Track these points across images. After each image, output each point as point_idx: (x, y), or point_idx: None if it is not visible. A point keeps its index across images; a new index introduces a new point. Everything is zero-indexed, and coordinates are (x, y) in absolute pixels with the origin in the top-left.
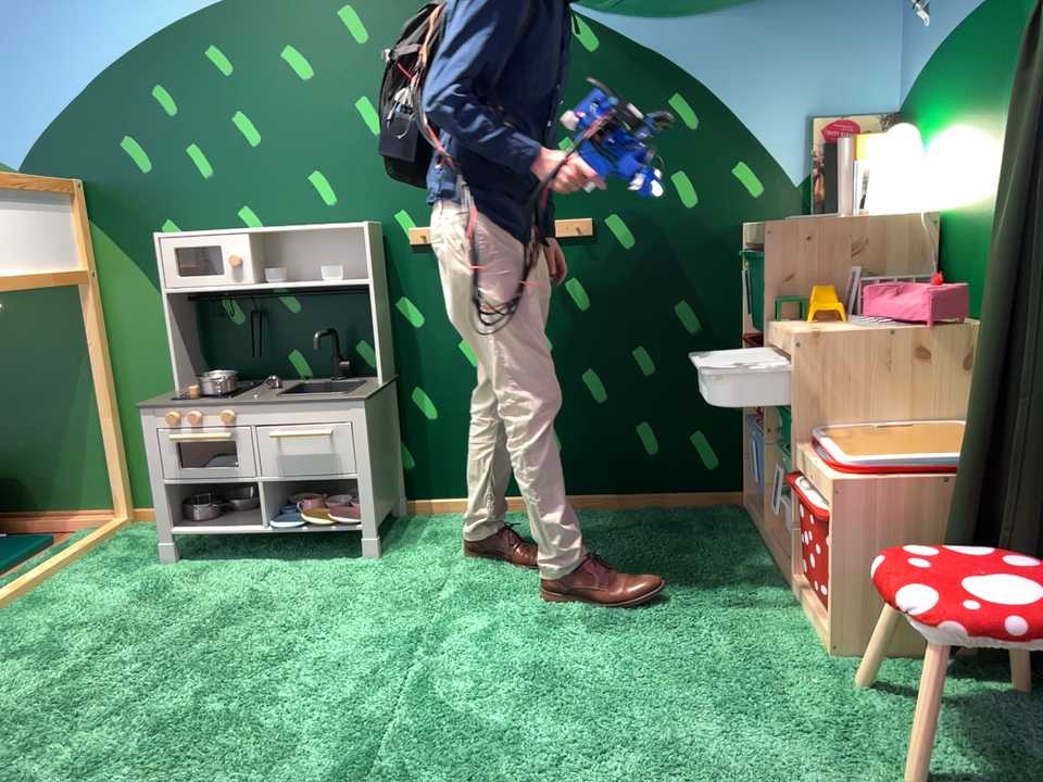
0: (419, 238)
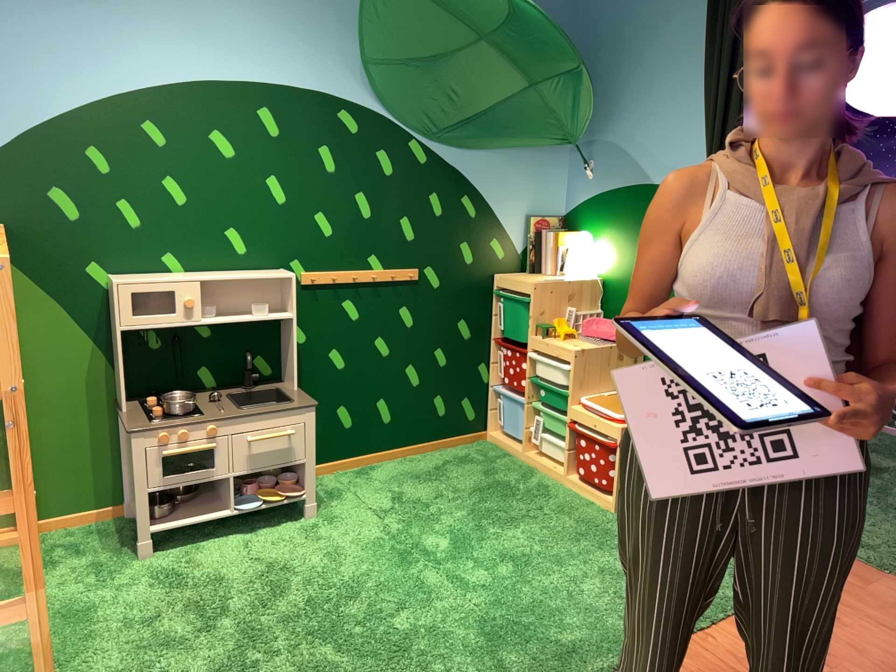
0: (312, 281)
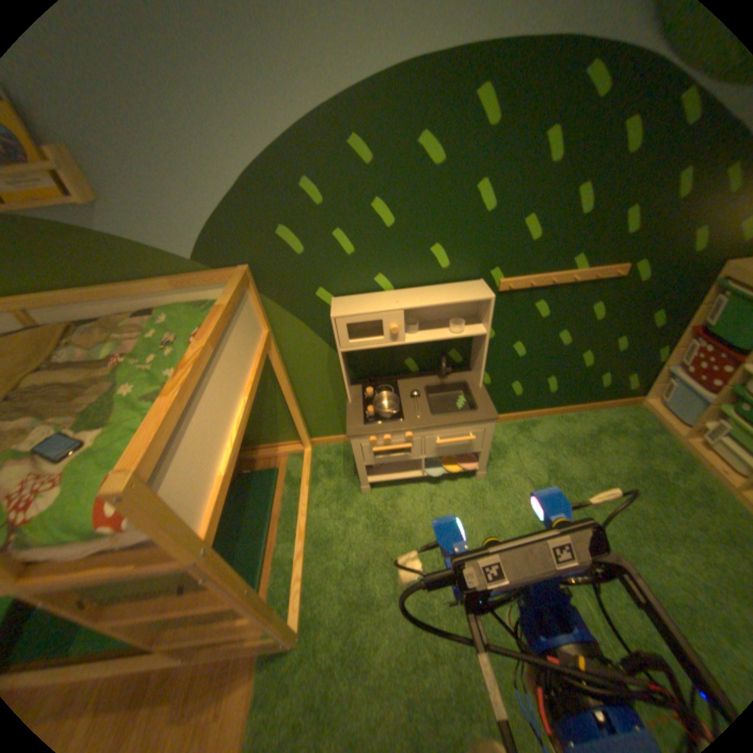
0: (507, 288)
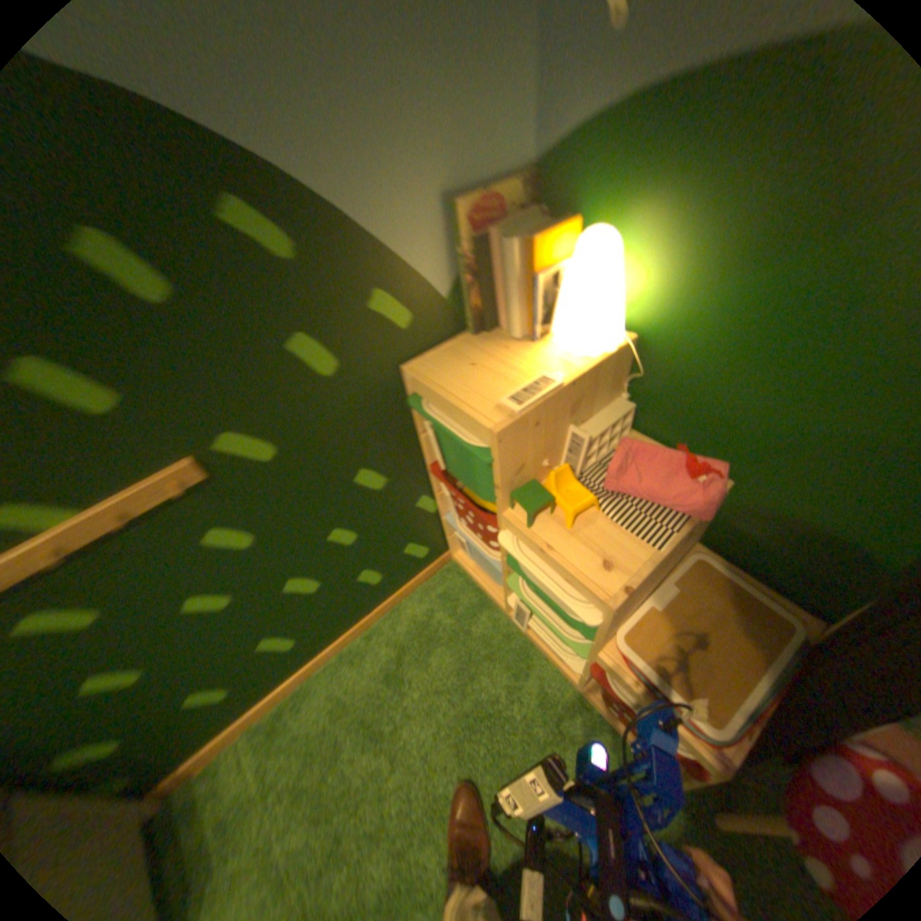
0: None
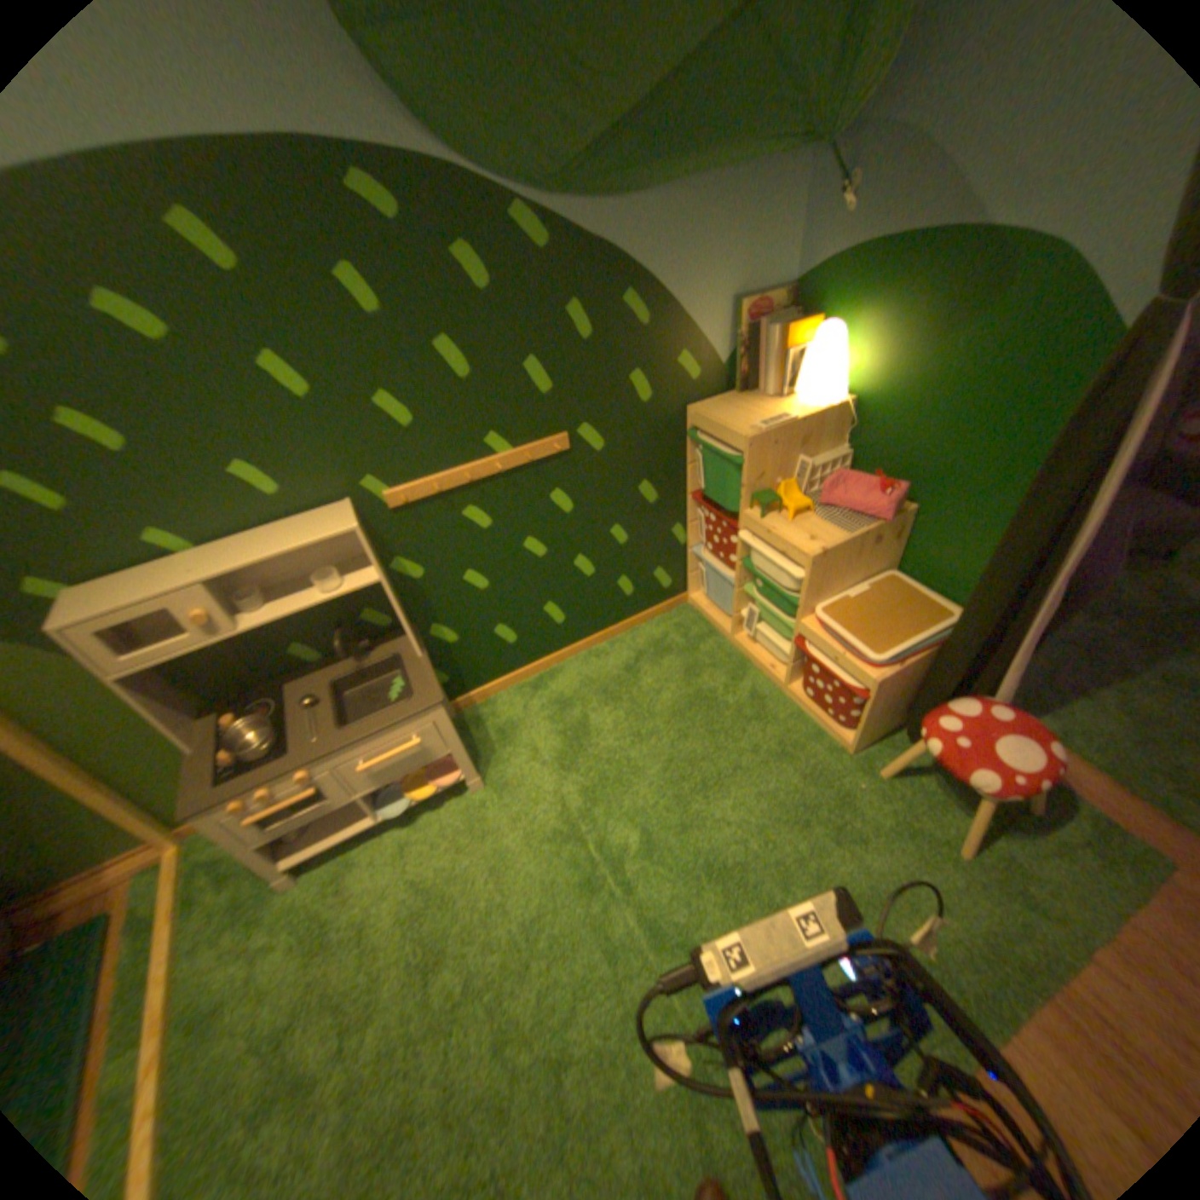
0: (402, 501)
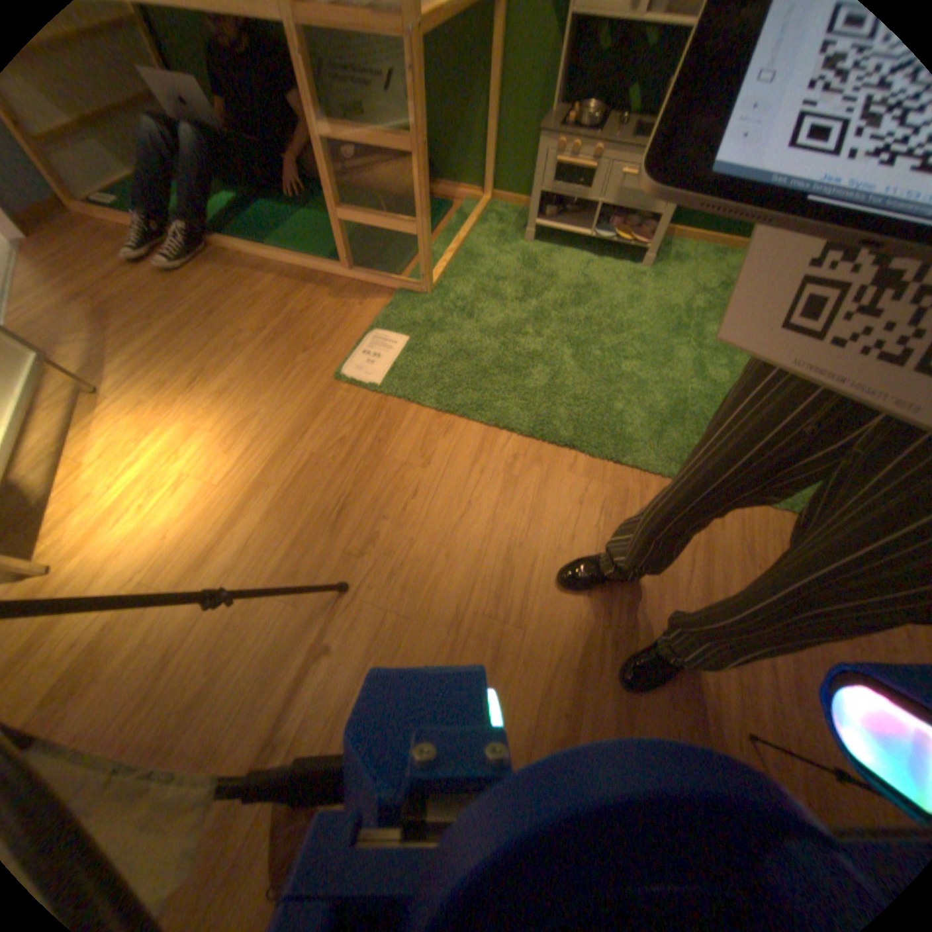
0: None
